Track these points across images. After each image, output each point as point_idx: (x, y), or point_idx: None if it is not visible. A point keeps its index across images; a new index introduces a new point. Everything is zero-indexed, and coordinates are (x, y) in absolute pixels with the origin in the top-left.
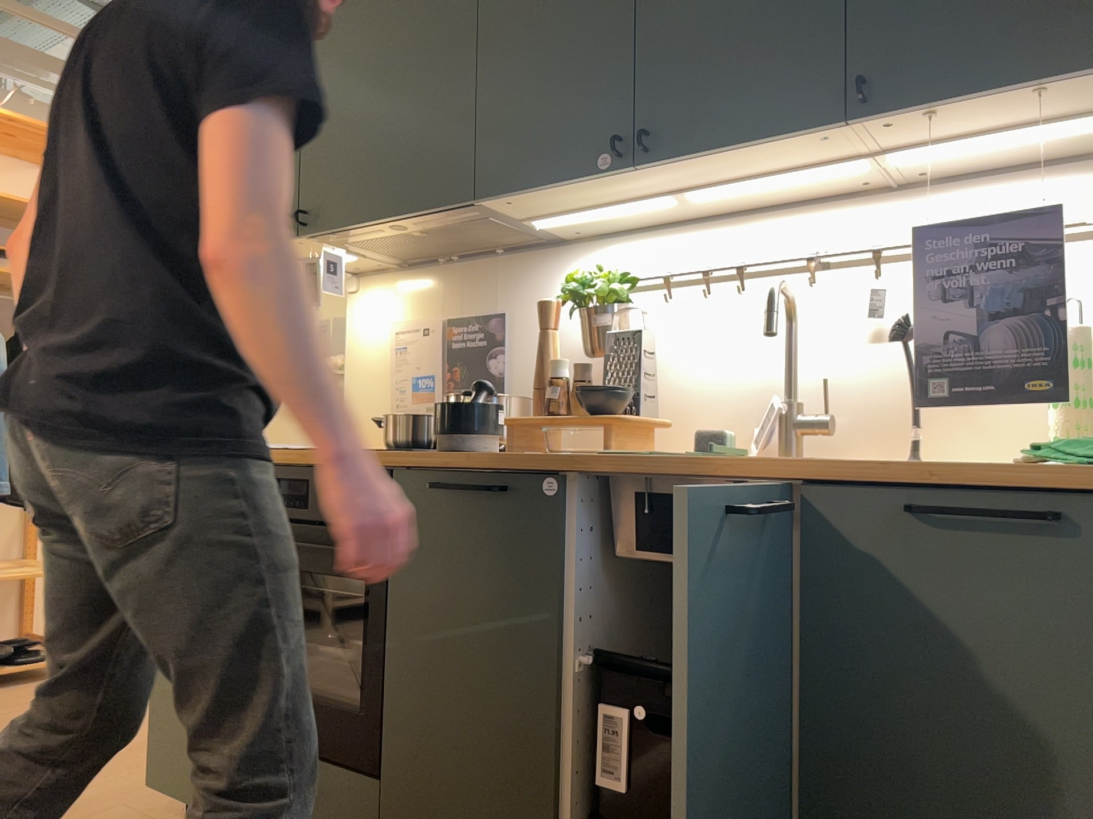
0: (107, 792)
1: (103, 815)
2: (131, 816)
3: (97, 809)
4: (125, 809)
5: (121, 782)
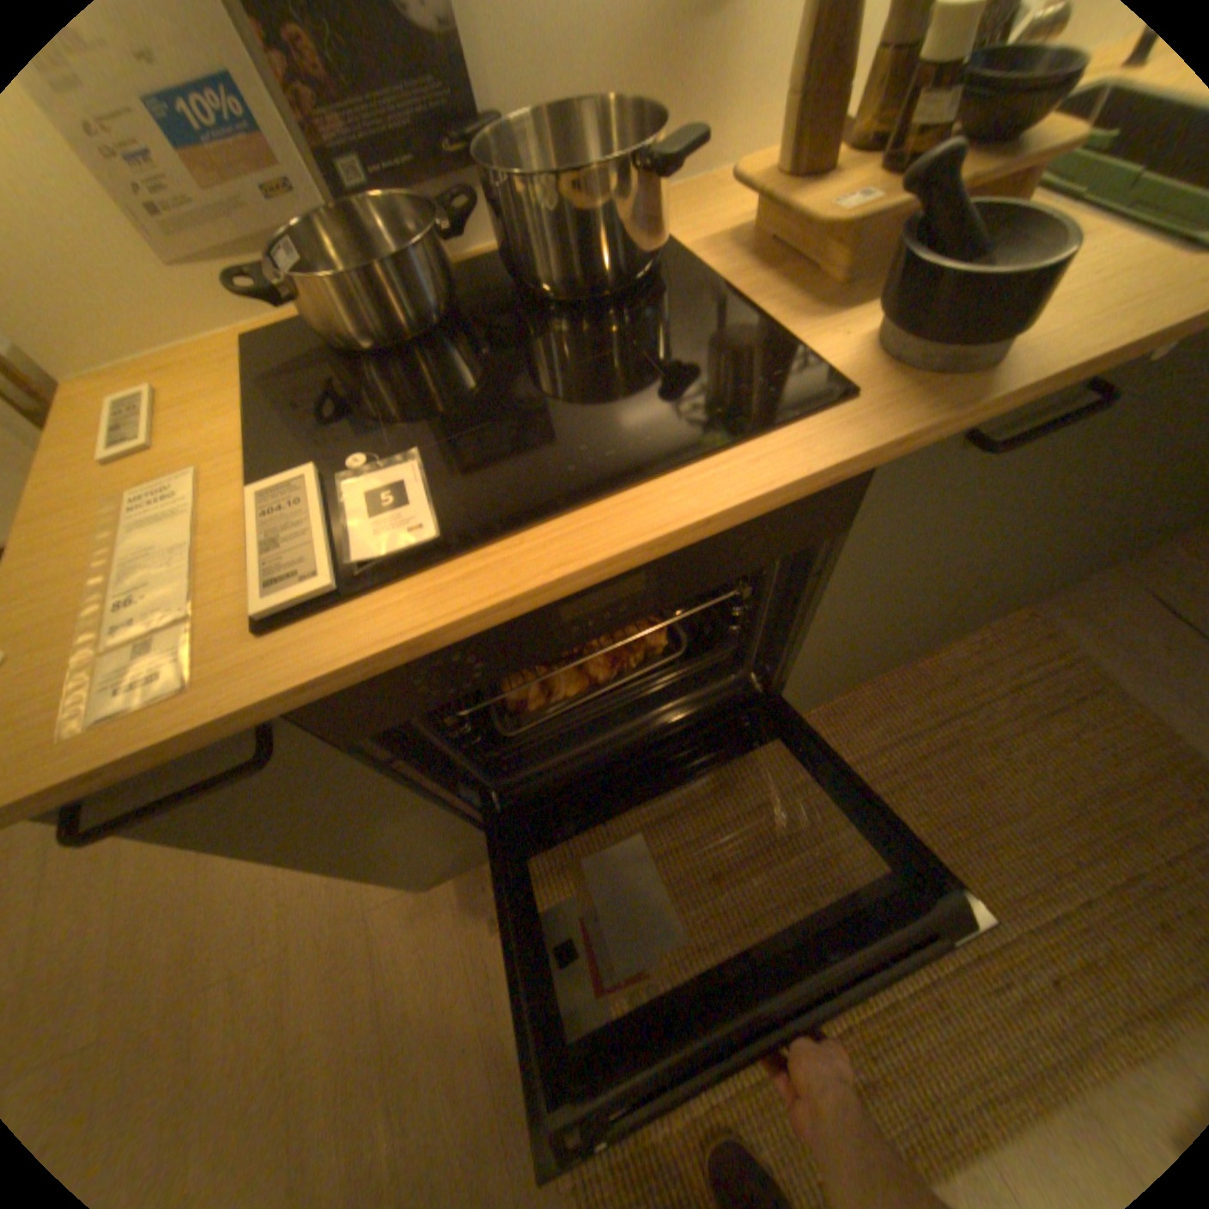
0: (308, 924)
1: (373, 935)
2: (396, 904)
3: (350, 941)
4: (374, 909)
5: (289, 904)
